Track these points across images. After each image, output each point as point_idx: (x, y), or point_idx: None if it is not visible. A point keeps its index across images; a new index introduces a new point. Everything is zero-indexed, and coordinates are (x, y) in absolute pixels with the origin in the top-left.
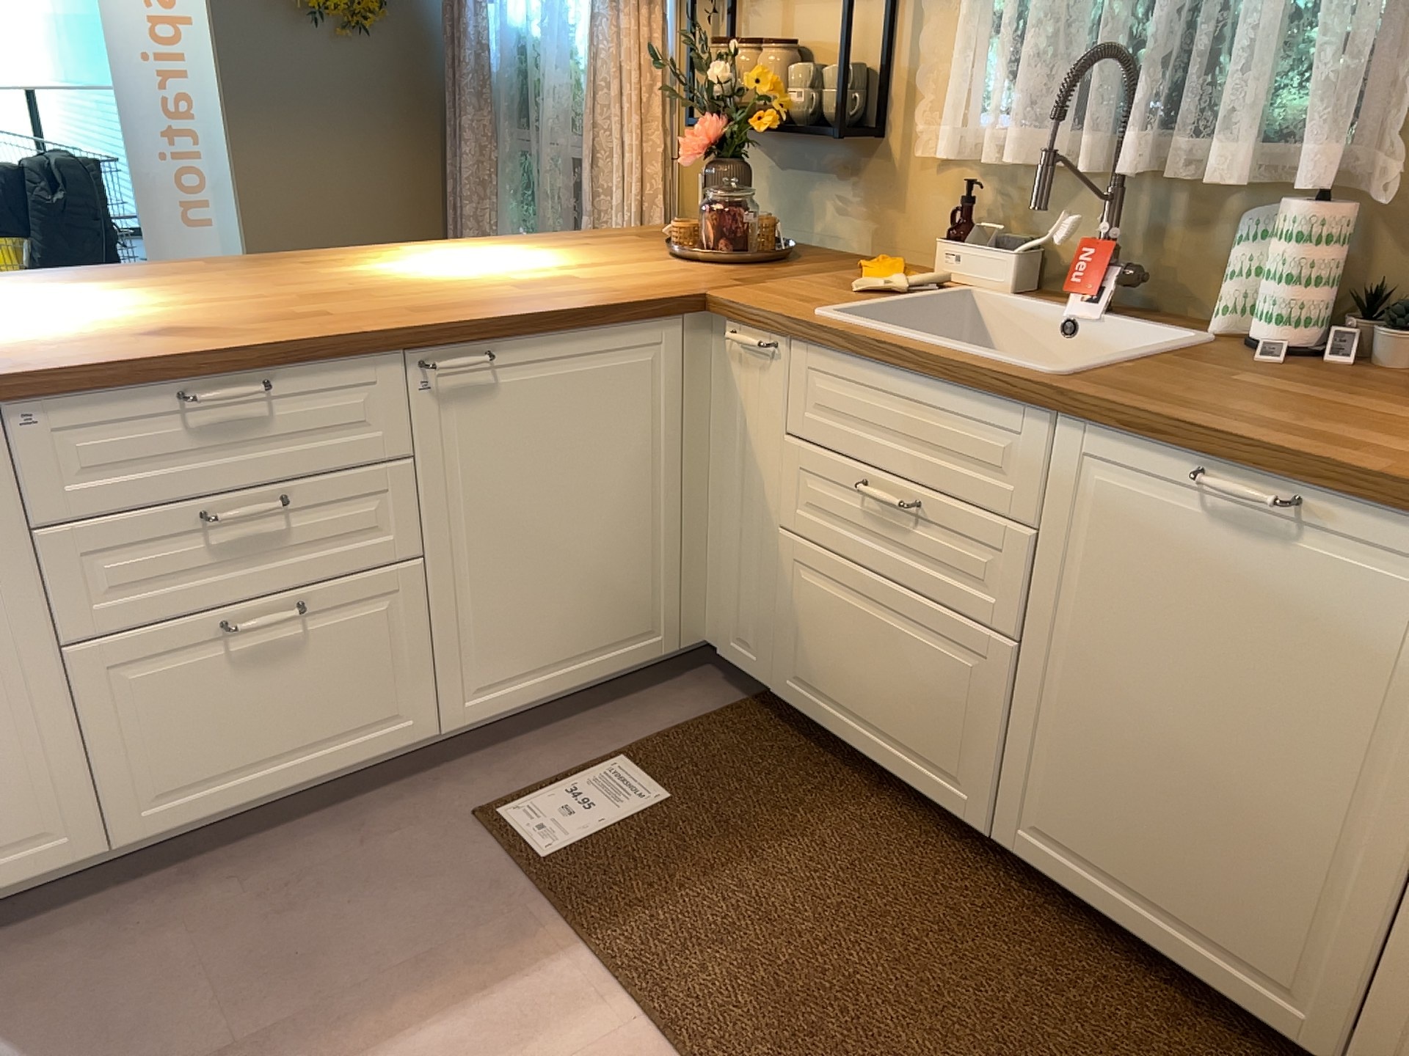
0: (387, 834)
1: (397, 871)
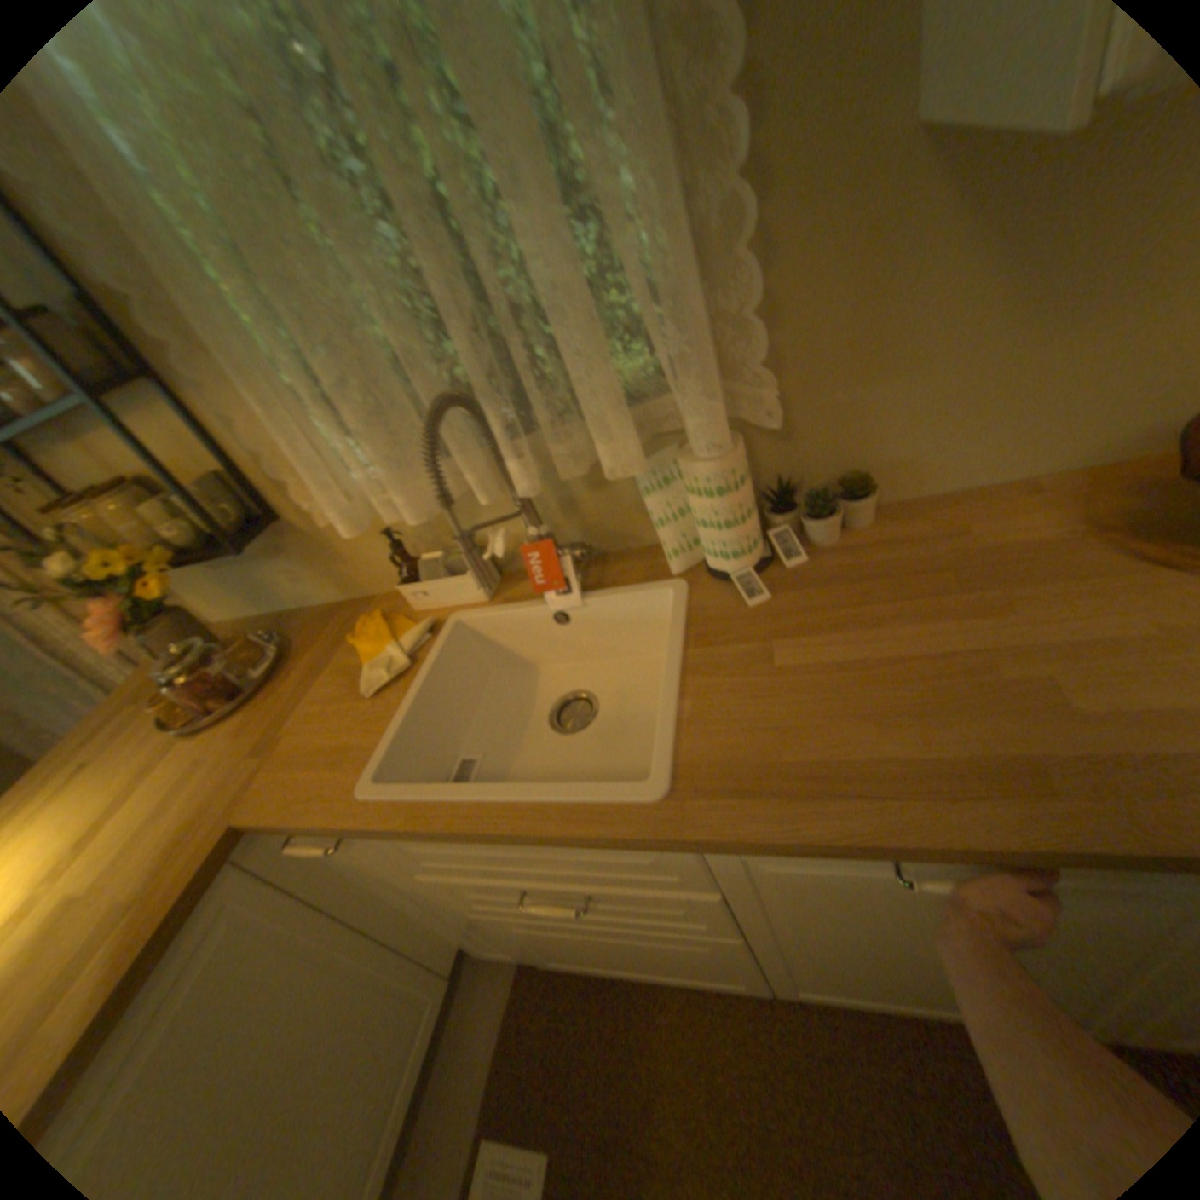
0: None
1: None
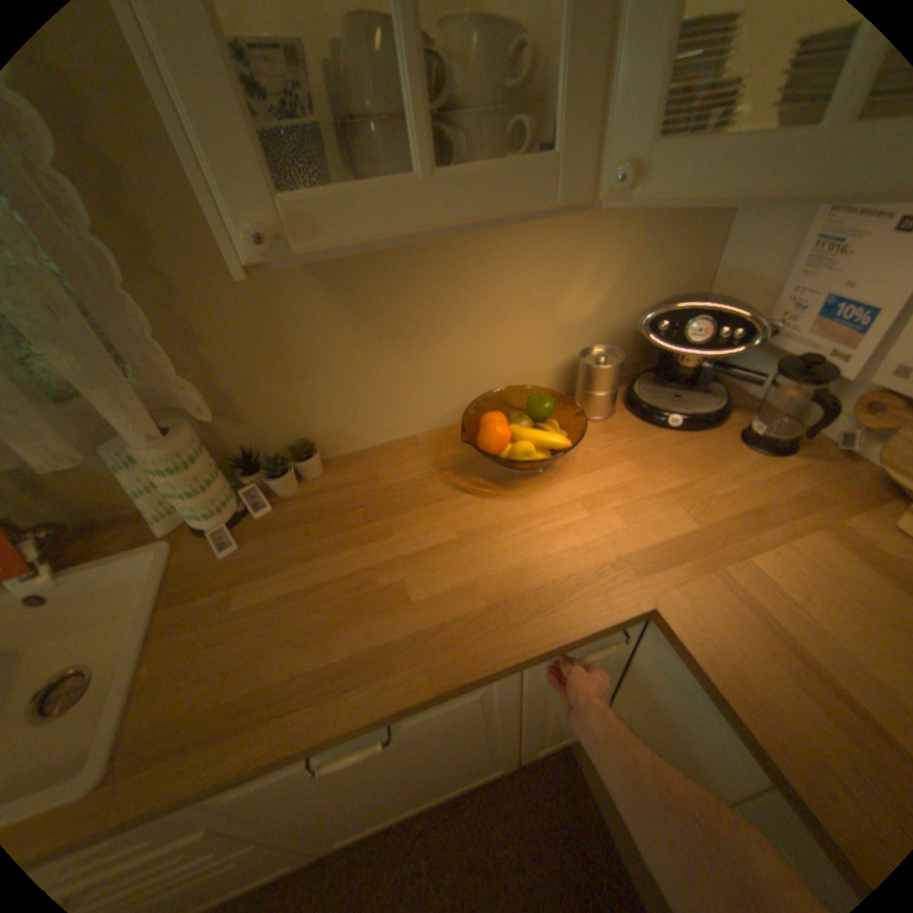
0: None
1: None
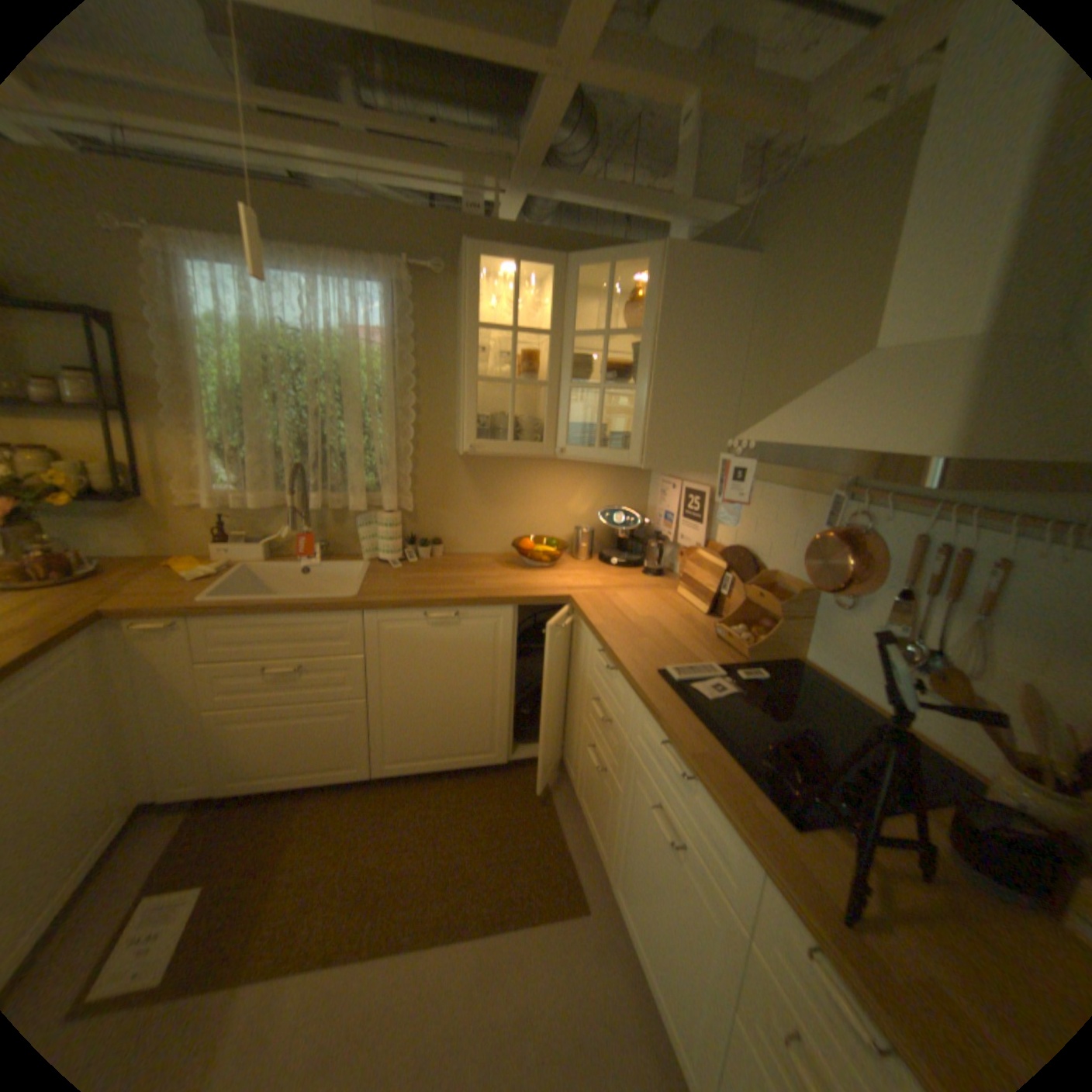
0: None
1: None
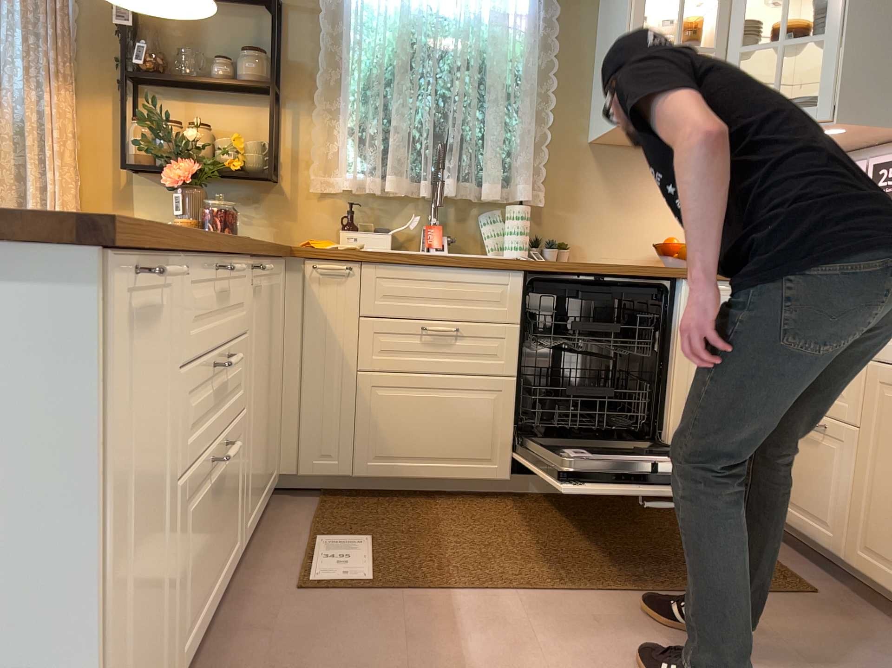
0: (270, 623)
1: (314, 629)
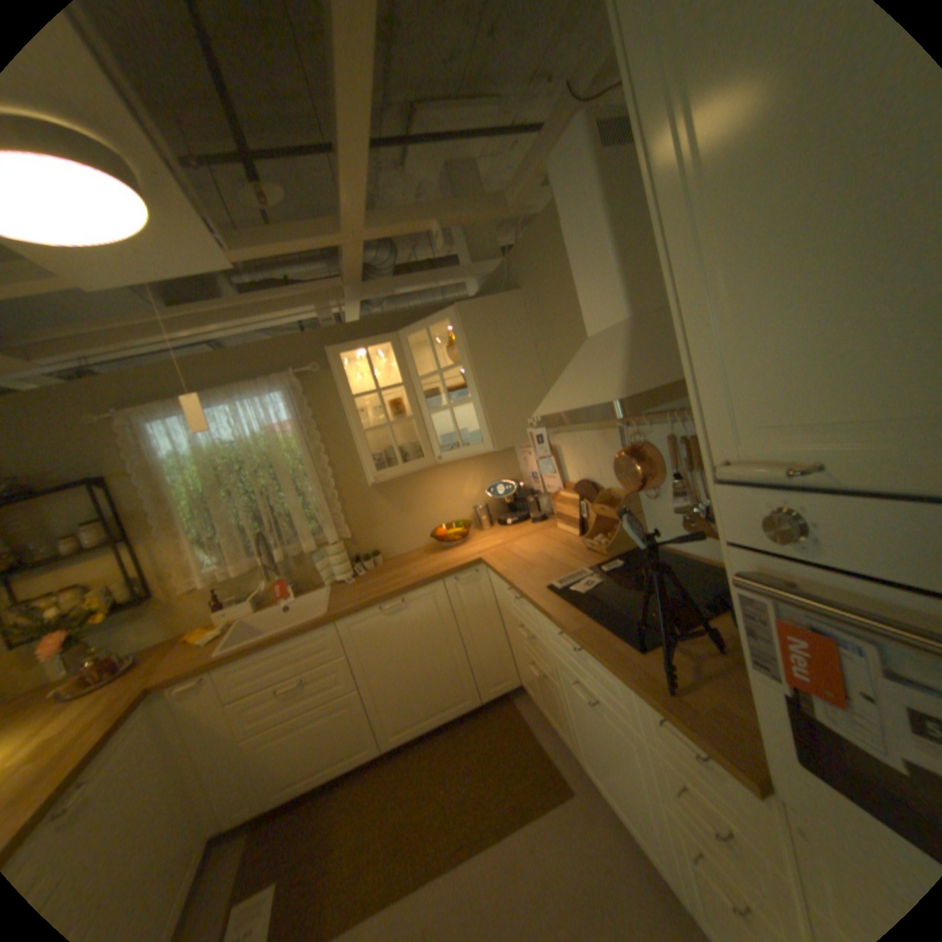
0: None
1: None
